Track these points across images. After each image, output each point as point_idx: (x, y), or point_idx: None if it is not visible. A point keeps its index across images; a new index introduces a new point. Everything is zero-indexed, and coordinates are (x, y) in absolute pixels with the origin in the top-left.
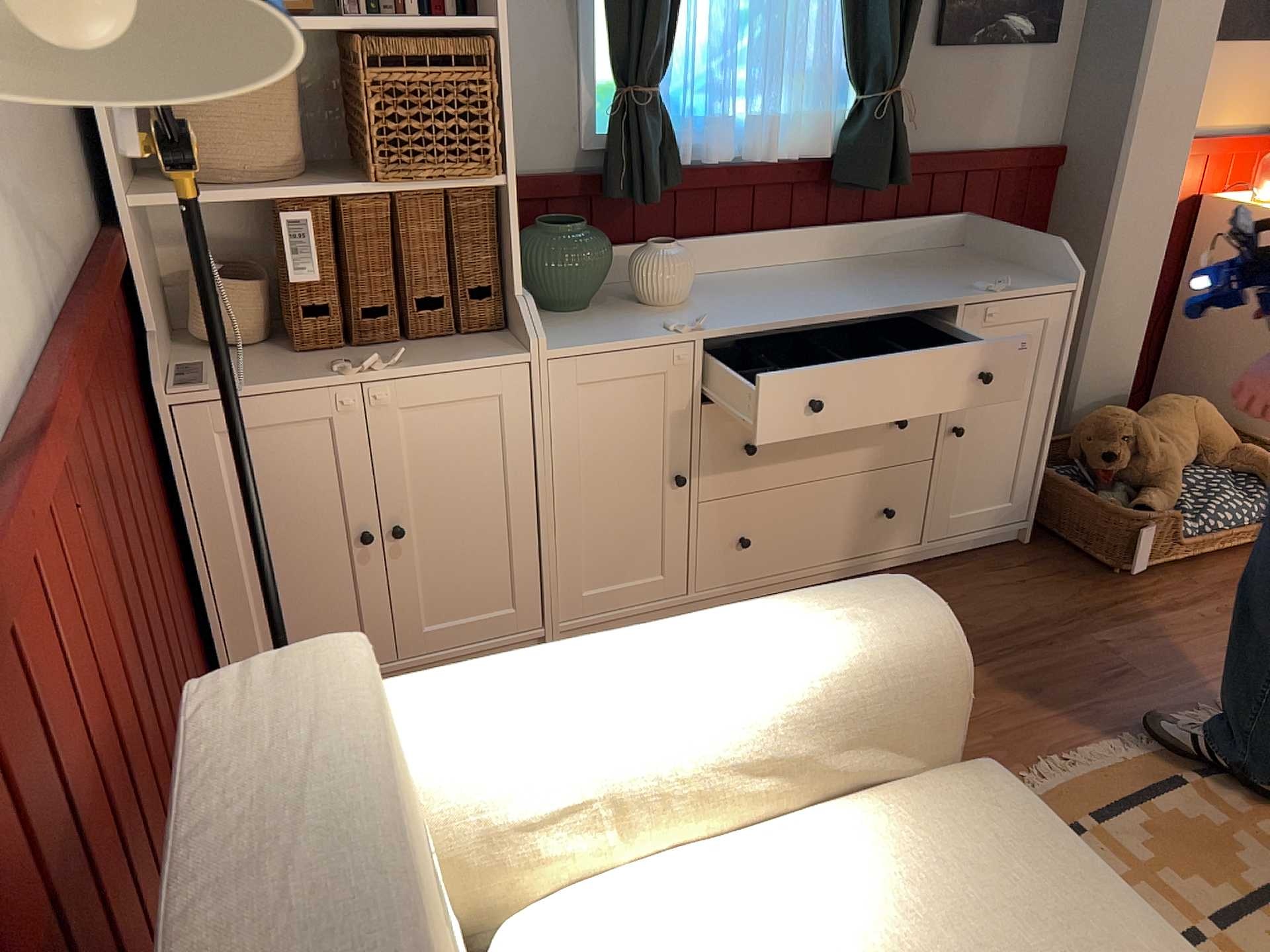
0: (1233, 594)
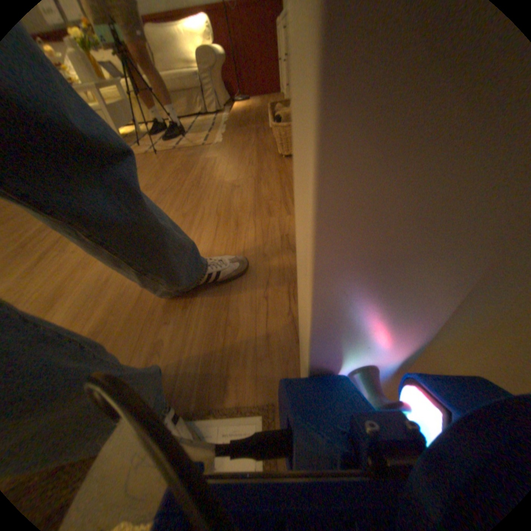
0: (256, 141)
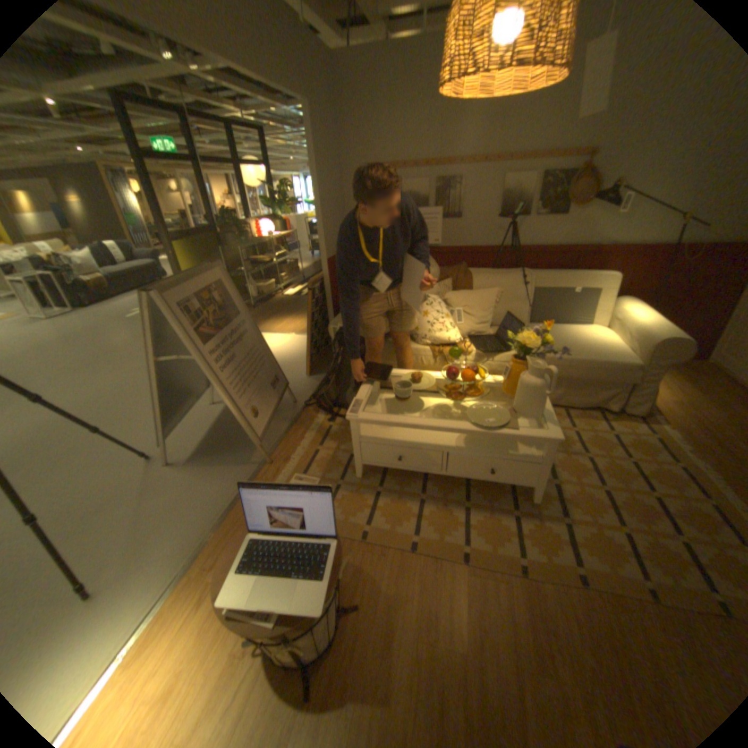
0: None
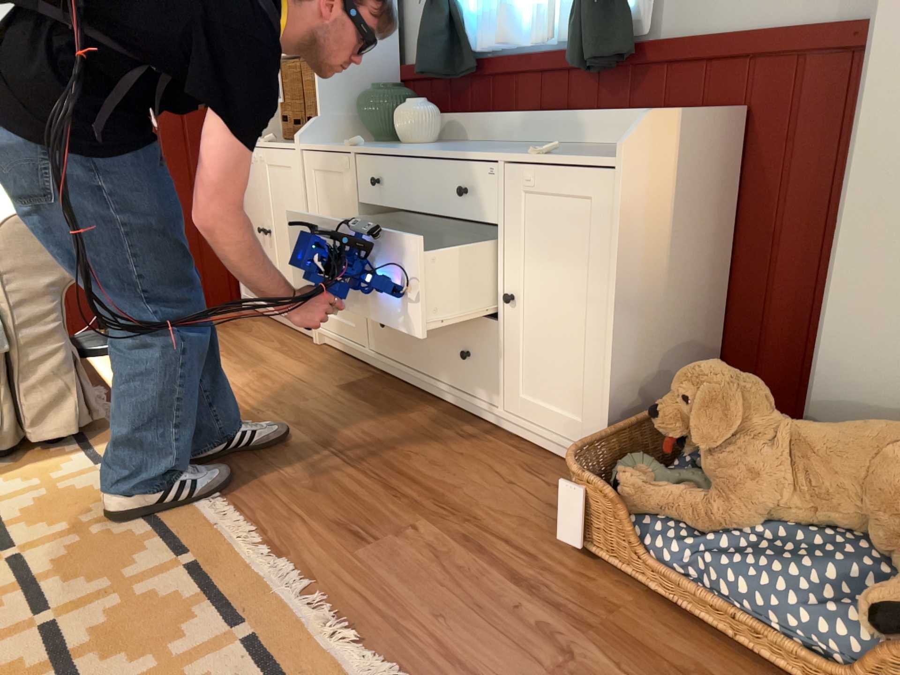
0: (606, 646)
